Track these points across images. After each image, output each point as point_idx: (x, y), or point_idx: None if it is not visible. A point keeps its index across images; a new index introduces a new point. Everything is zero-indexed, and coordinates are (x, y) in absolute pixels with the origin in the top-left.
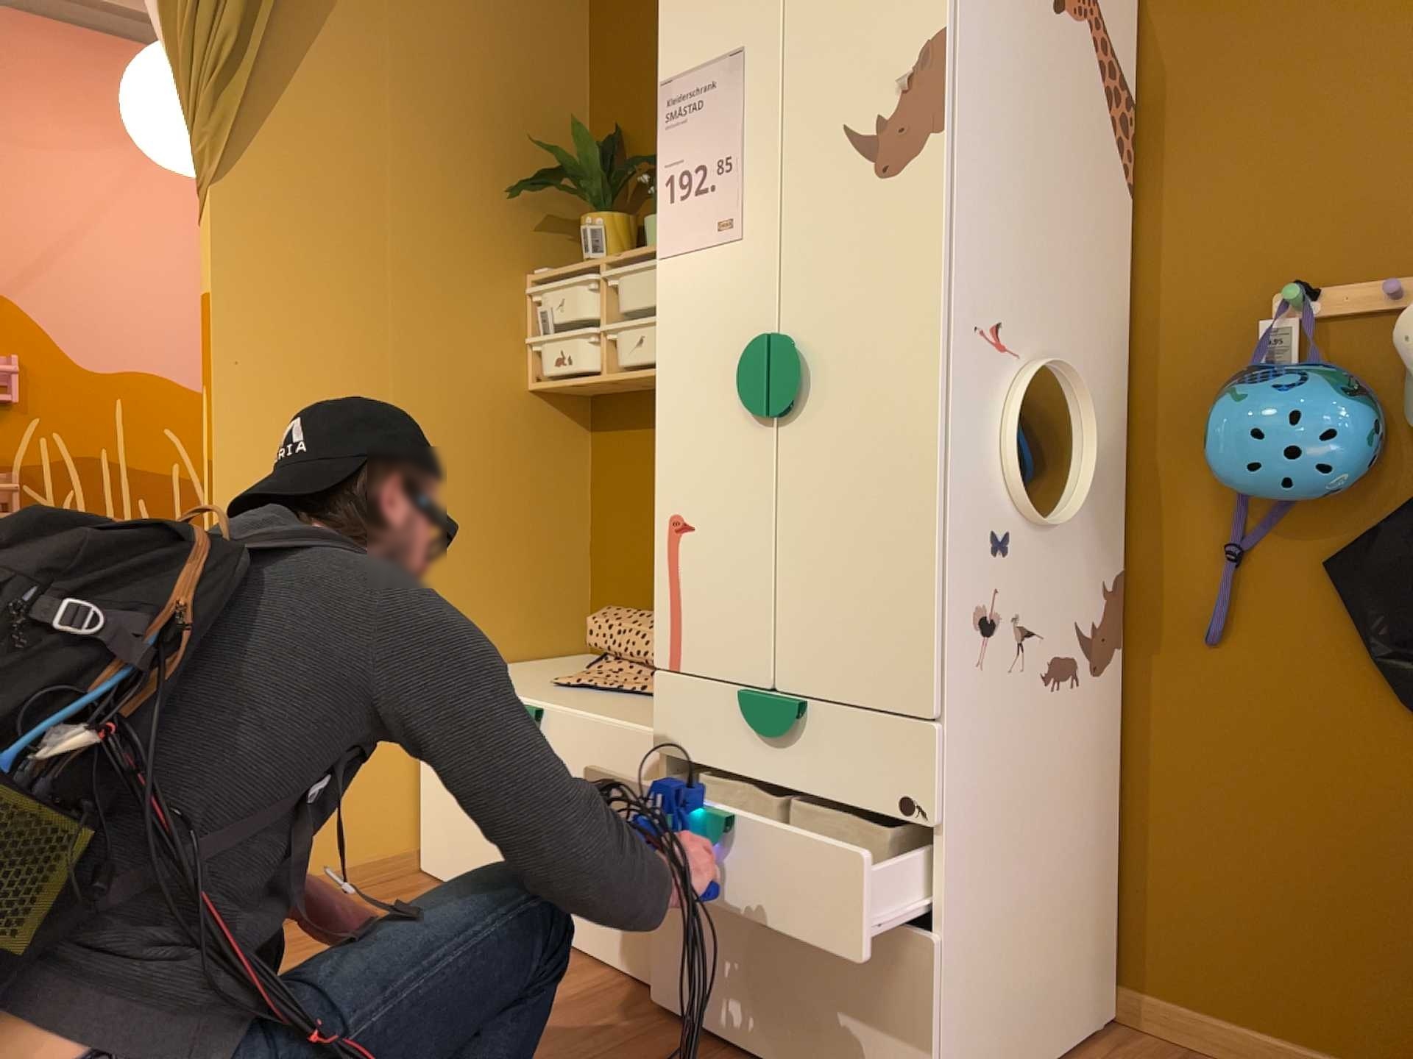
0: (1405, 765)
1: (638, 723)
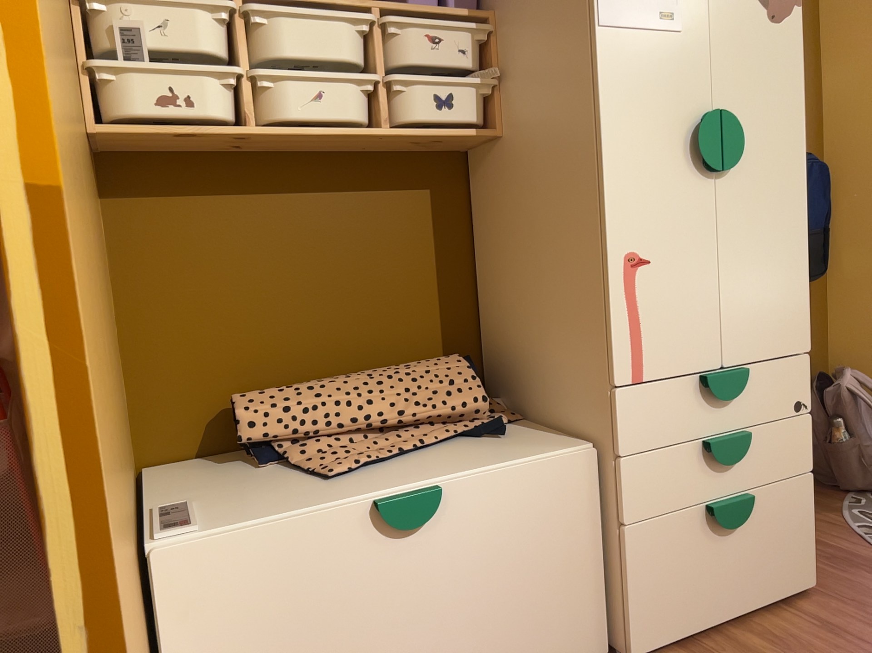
0: None
1: (542, 452)
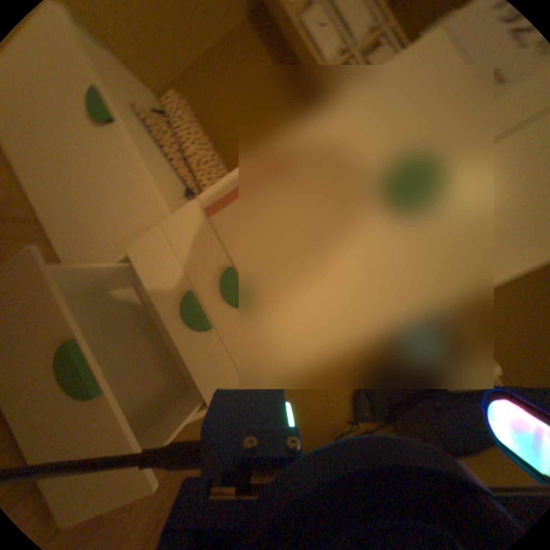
0: (335, 403)
1: (162, 191)
